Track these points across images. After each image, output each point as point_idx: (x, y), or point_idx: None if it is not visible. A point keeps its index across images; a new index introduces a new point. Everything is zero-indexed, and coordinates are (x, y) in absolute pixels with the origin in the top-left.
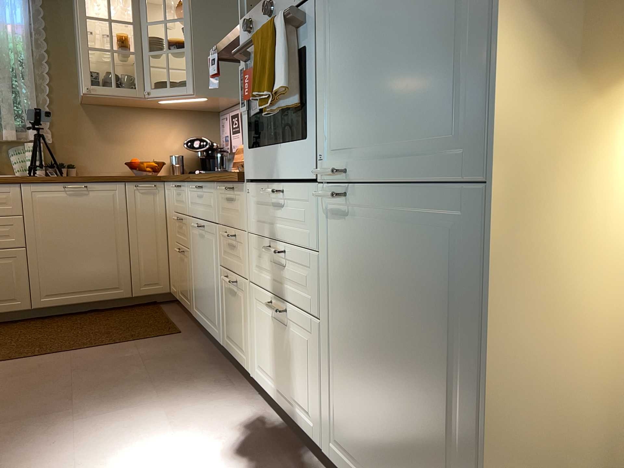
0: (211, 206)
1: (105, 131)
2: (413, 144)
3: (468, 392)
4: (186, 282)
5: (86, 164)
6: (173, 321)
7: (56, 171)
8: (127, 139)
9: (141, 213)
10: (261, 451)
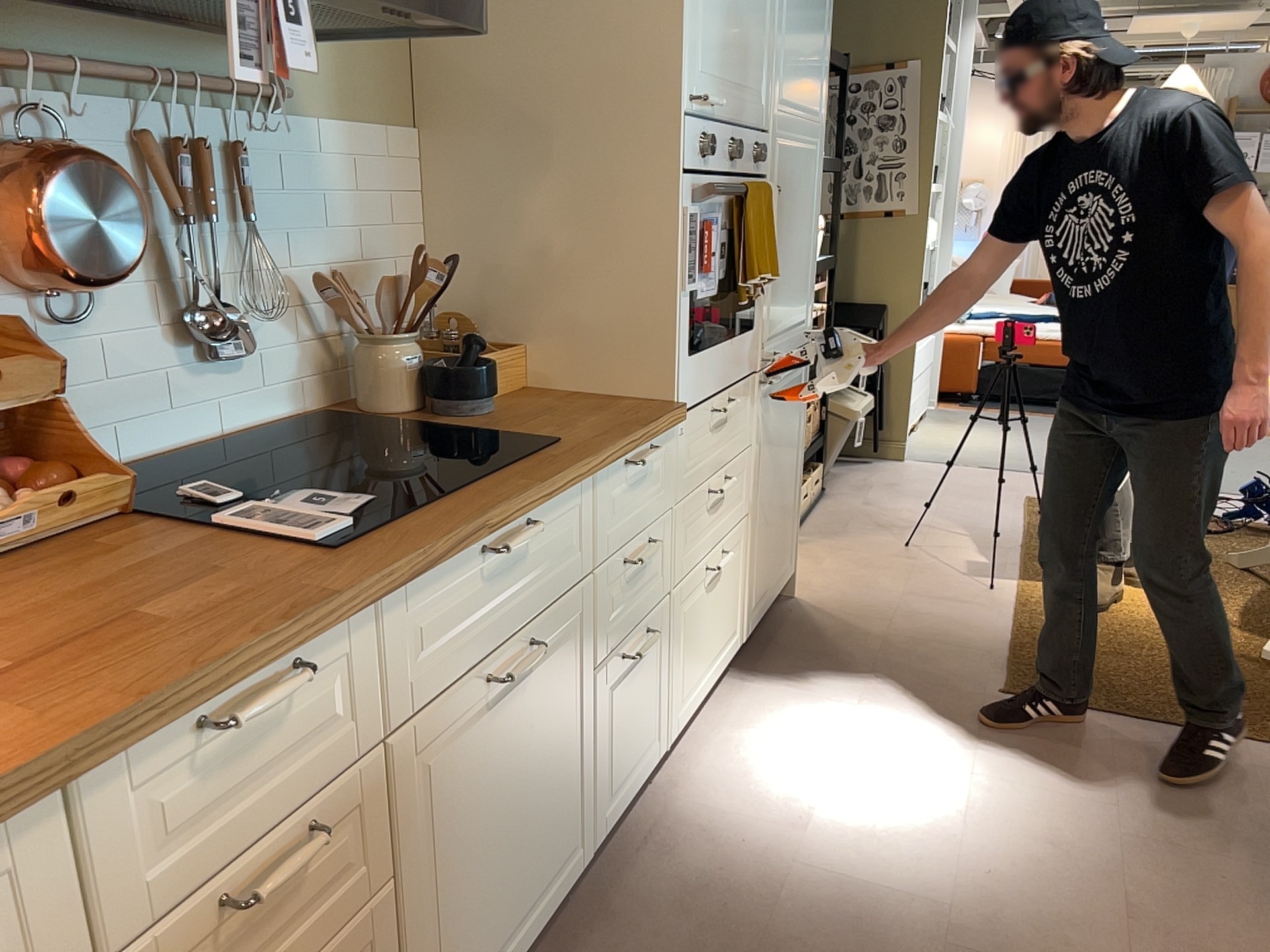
0: (565, 550)
1: None
2: (795, 324)
3: (798, 456)
4: None
5: None
6: None
7: None
8: None
9: None
10: (748, 725)
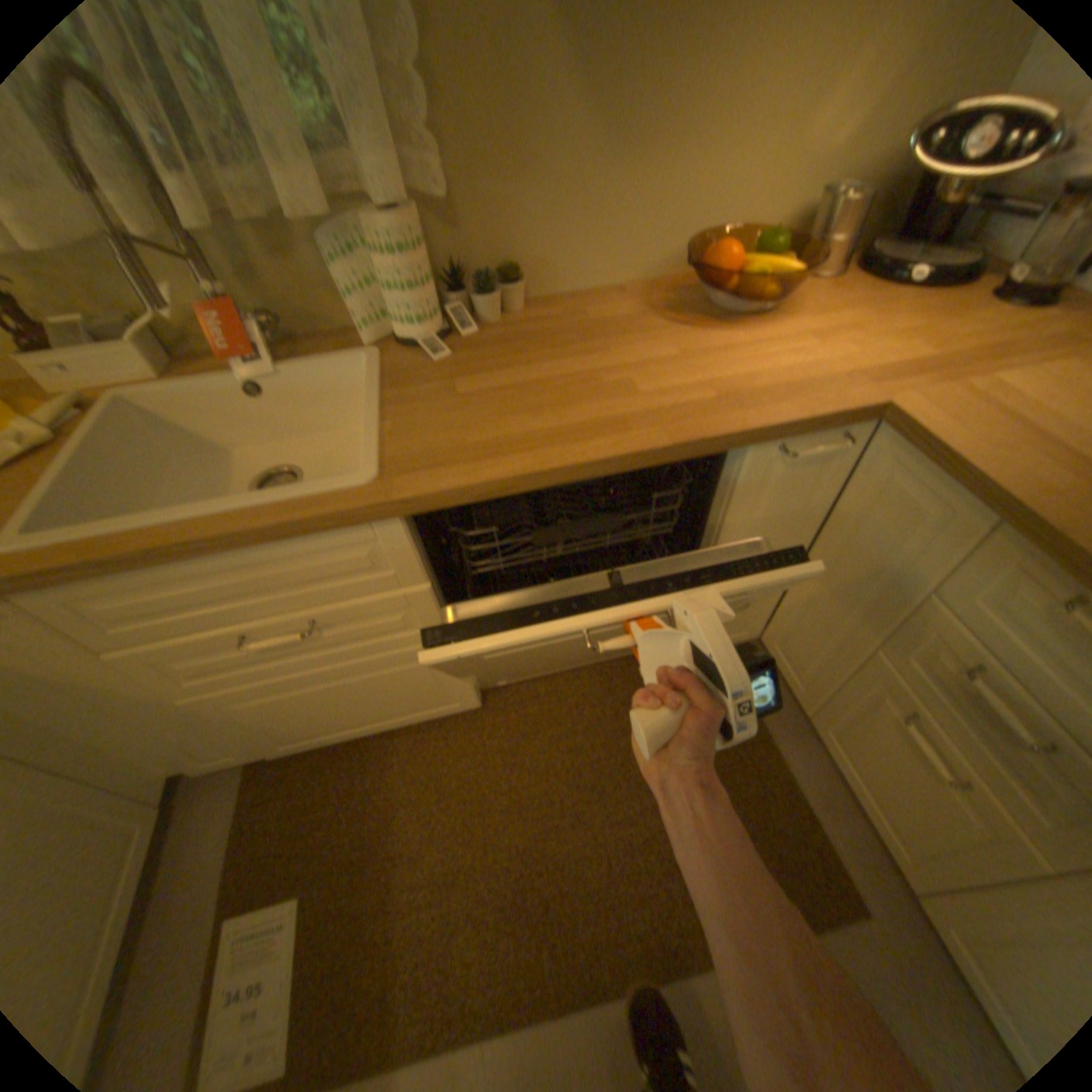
0: None
1: (620, 96)
2: None
3: None
4: (921, 821)
5: (549, 252)
6: (804, 791)
7: (469, 294)
8: (690, 121)
9: (766, 517)
10: None
